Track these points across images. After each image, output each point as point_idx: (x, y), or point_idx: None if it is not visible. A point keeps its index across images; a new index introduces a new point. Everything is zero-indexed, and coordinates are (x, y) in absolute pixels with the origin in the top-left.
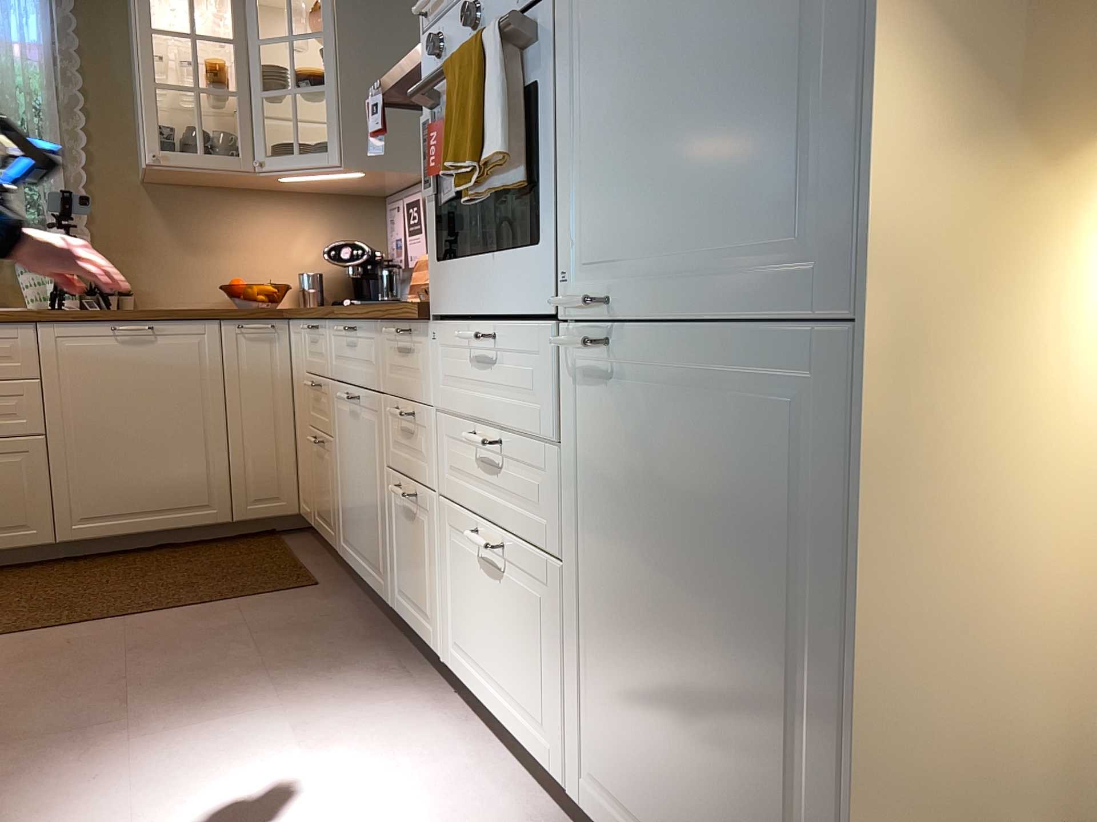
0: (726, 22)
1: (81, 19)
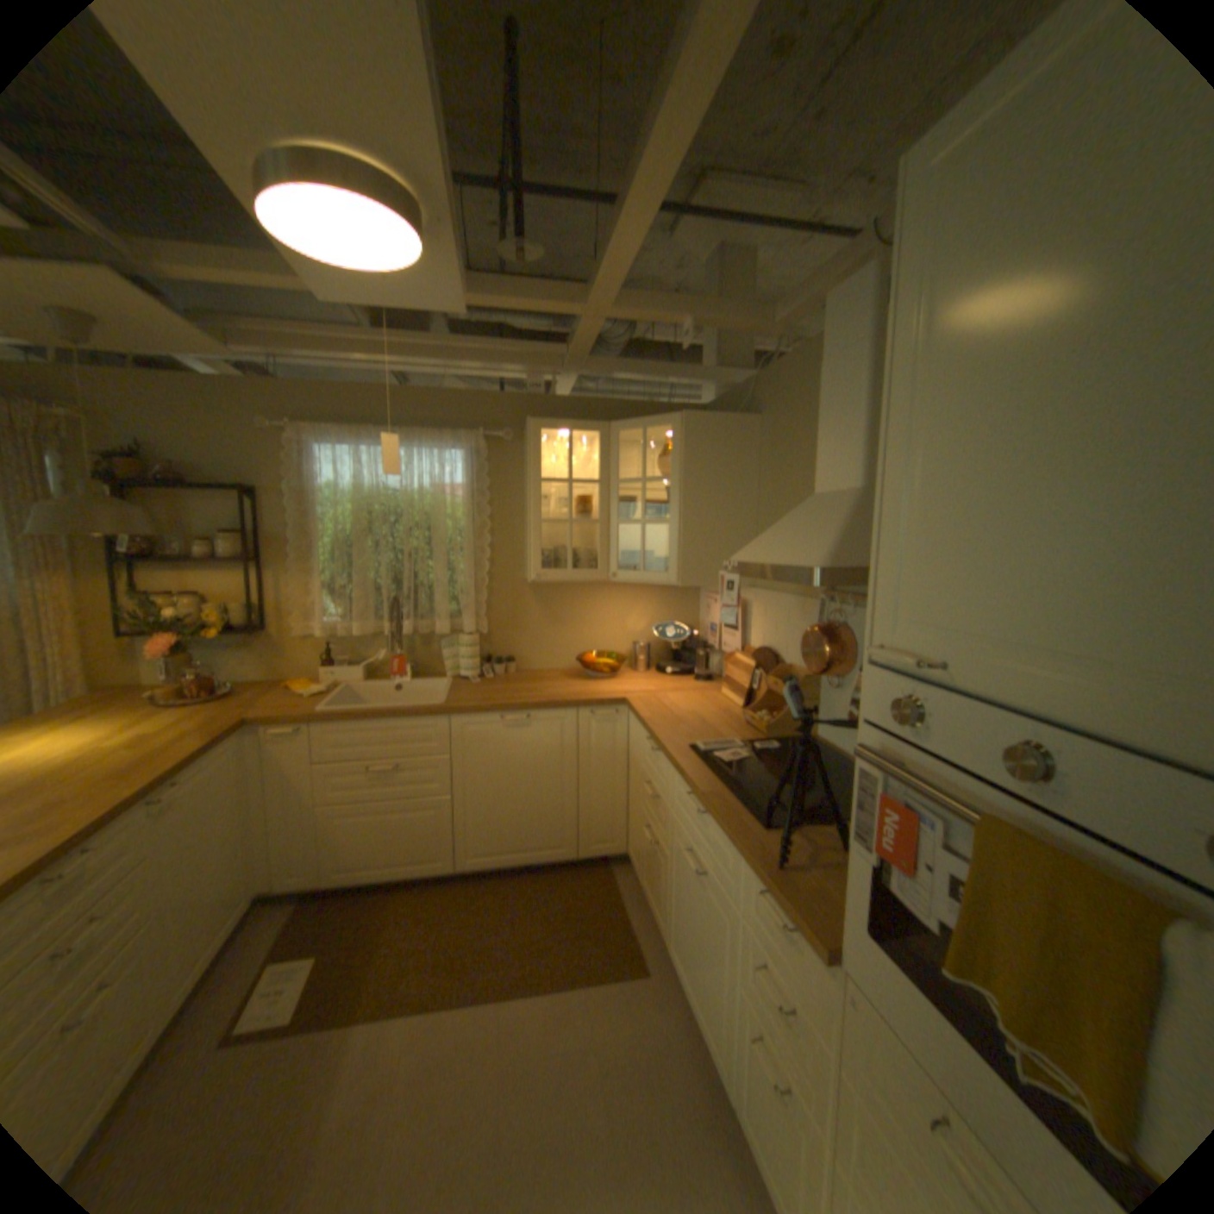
0: None
1: (491, 462)
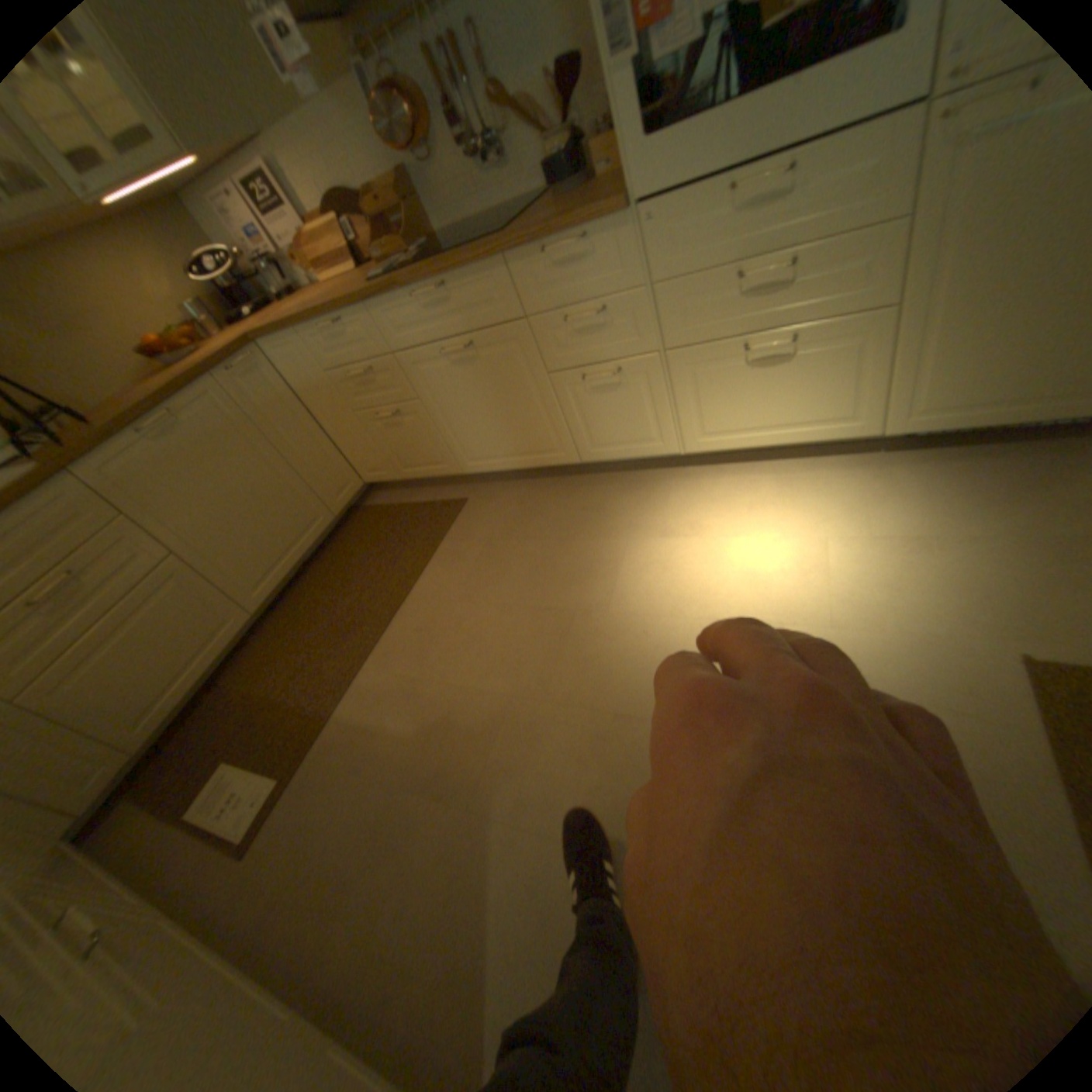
0: None
1: None
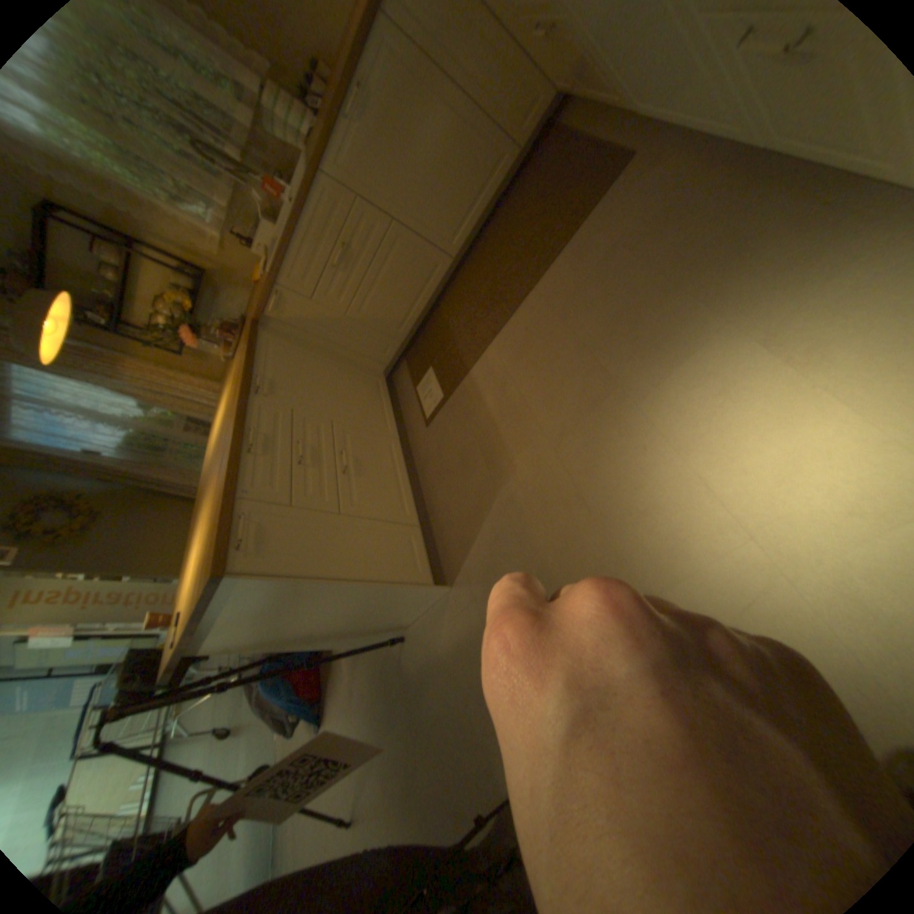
0: None
1: None
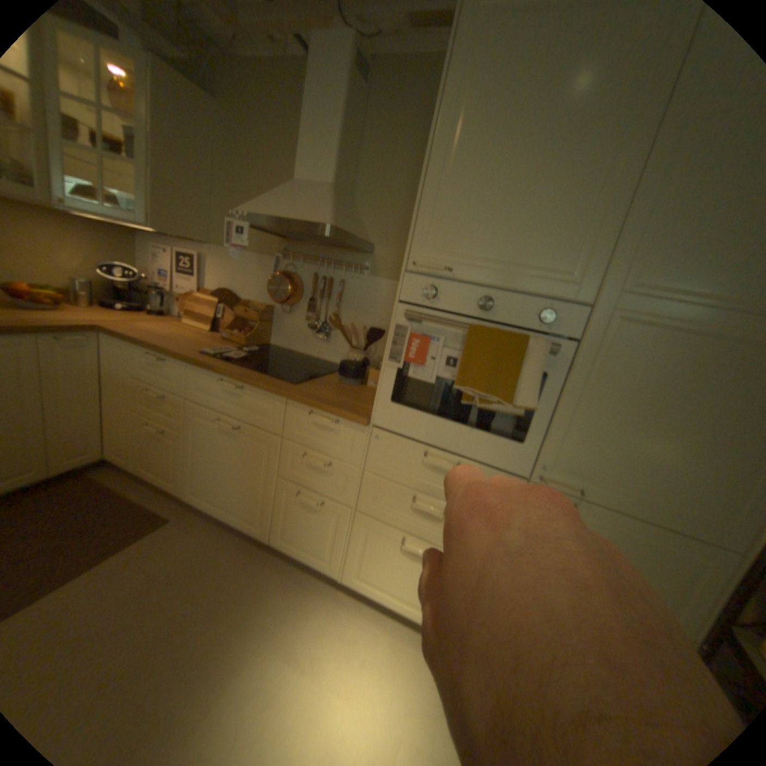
0: (706, 428)
1: None
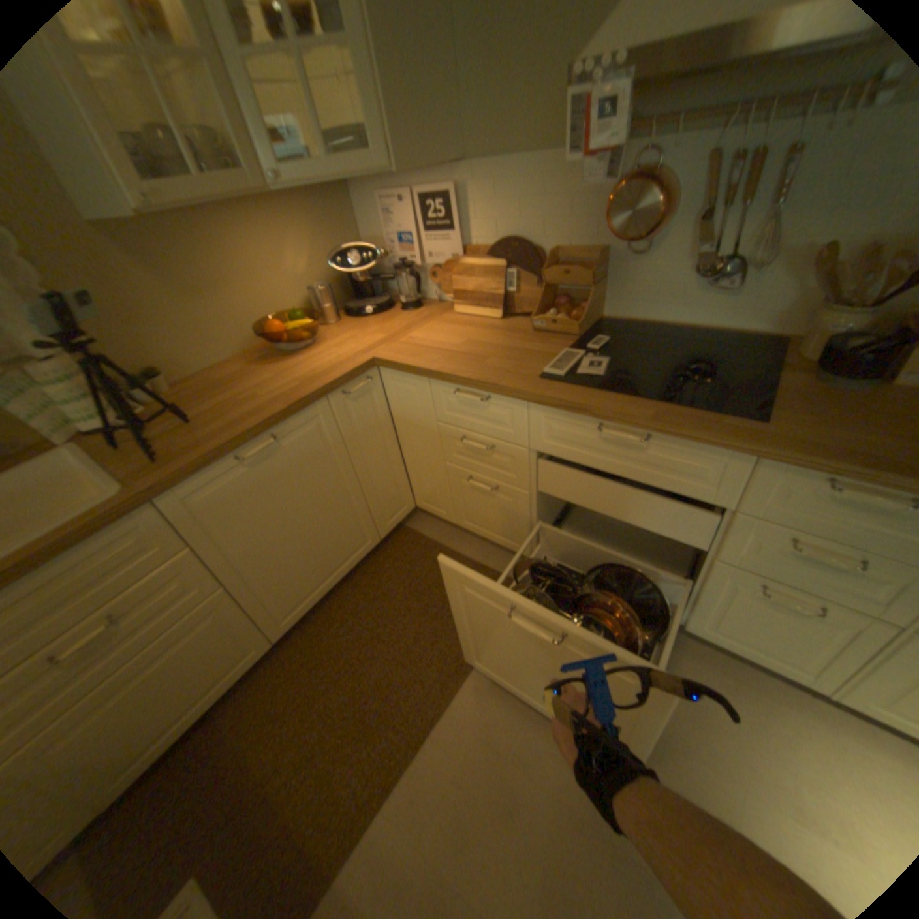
0: None
1: None
